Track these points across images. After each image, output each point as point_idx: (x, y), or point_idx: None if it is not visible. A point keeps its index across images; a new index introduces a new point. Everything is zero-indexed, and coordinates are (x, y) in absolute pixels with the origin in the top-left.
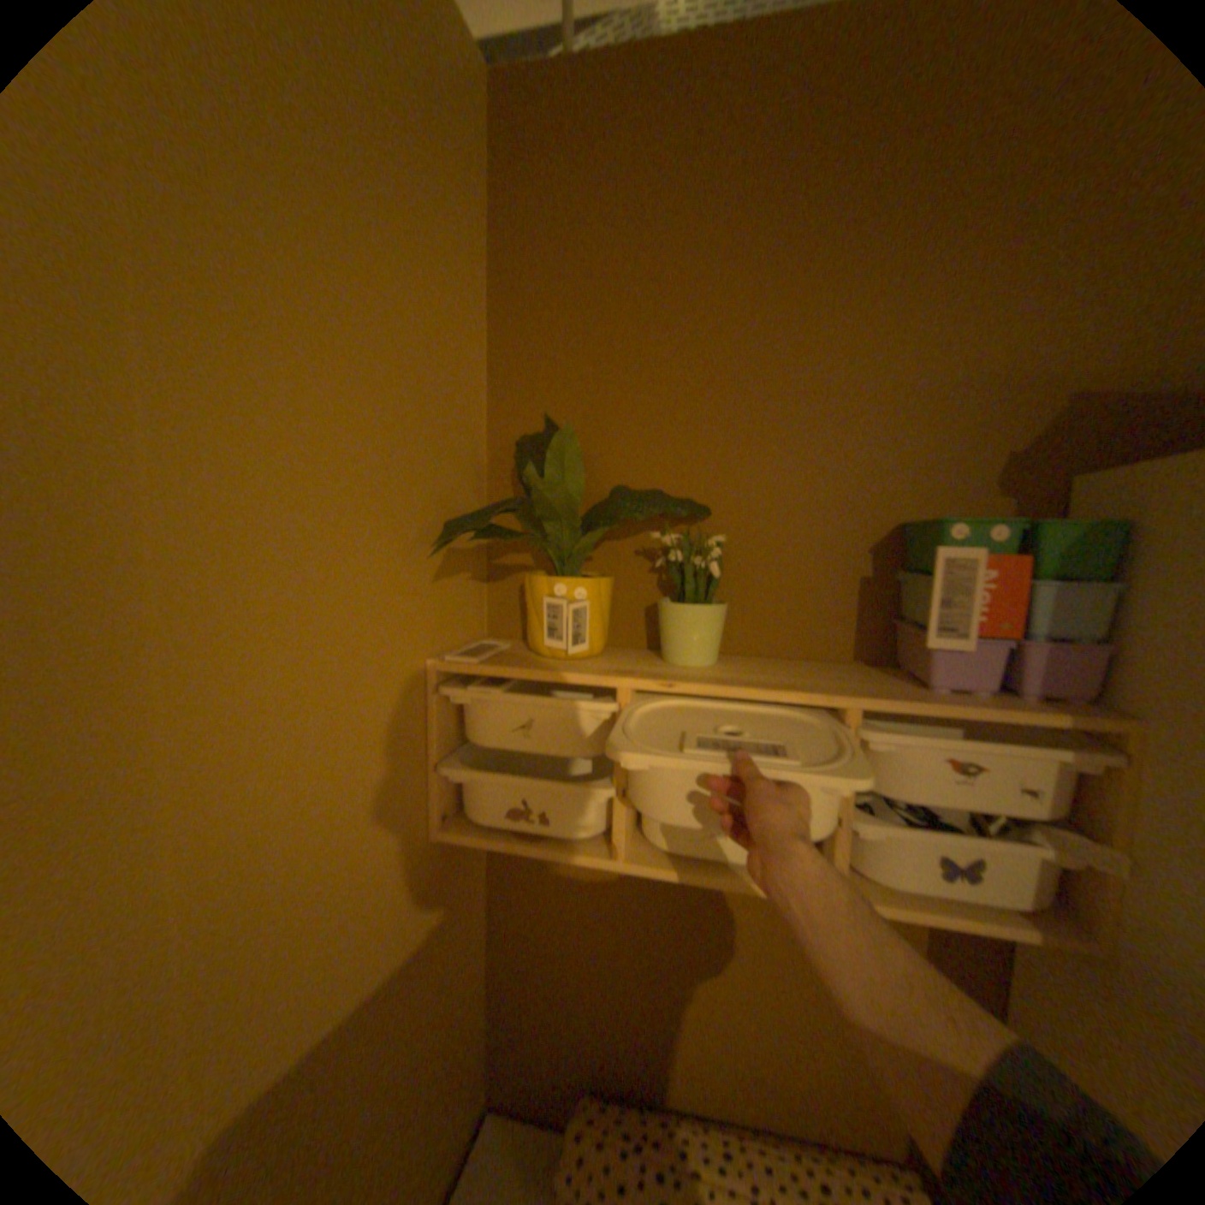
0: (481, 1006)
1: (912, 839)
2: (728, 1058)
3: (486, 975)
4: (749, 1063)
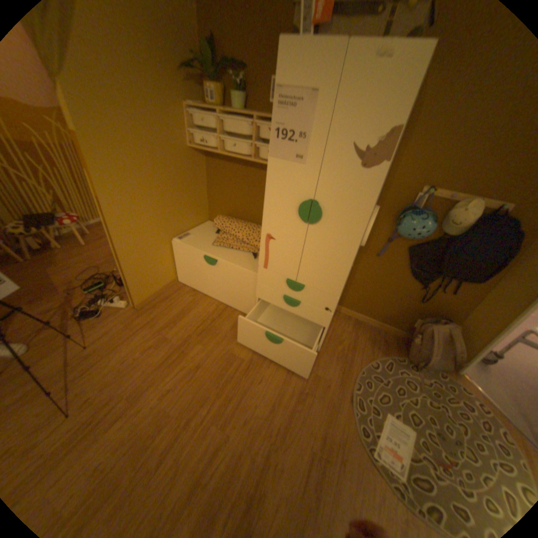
0: (206, 198)
1: (263, 146)
2: (249, 211)
3: (207, 193)
4: (253, 212)
